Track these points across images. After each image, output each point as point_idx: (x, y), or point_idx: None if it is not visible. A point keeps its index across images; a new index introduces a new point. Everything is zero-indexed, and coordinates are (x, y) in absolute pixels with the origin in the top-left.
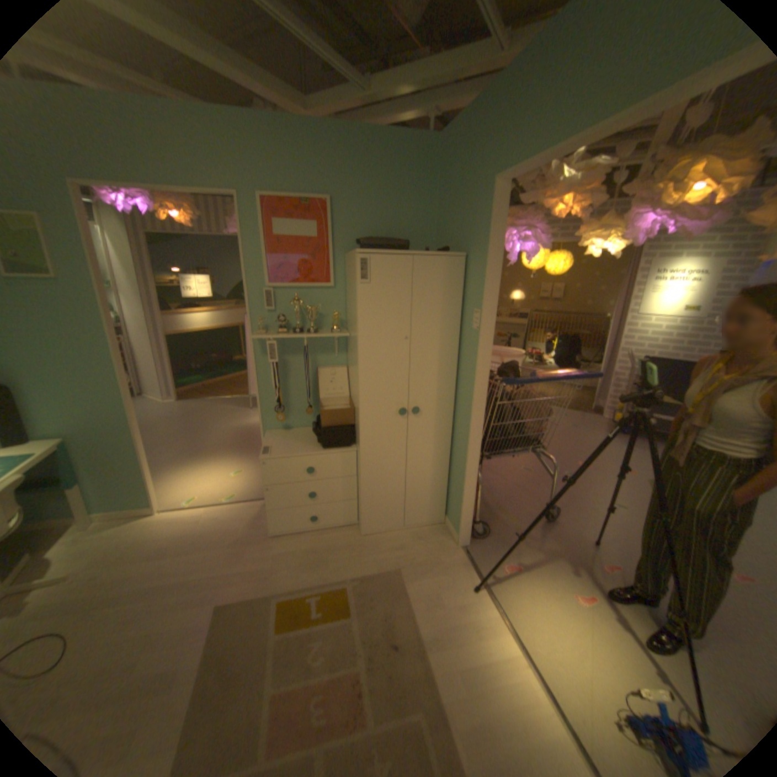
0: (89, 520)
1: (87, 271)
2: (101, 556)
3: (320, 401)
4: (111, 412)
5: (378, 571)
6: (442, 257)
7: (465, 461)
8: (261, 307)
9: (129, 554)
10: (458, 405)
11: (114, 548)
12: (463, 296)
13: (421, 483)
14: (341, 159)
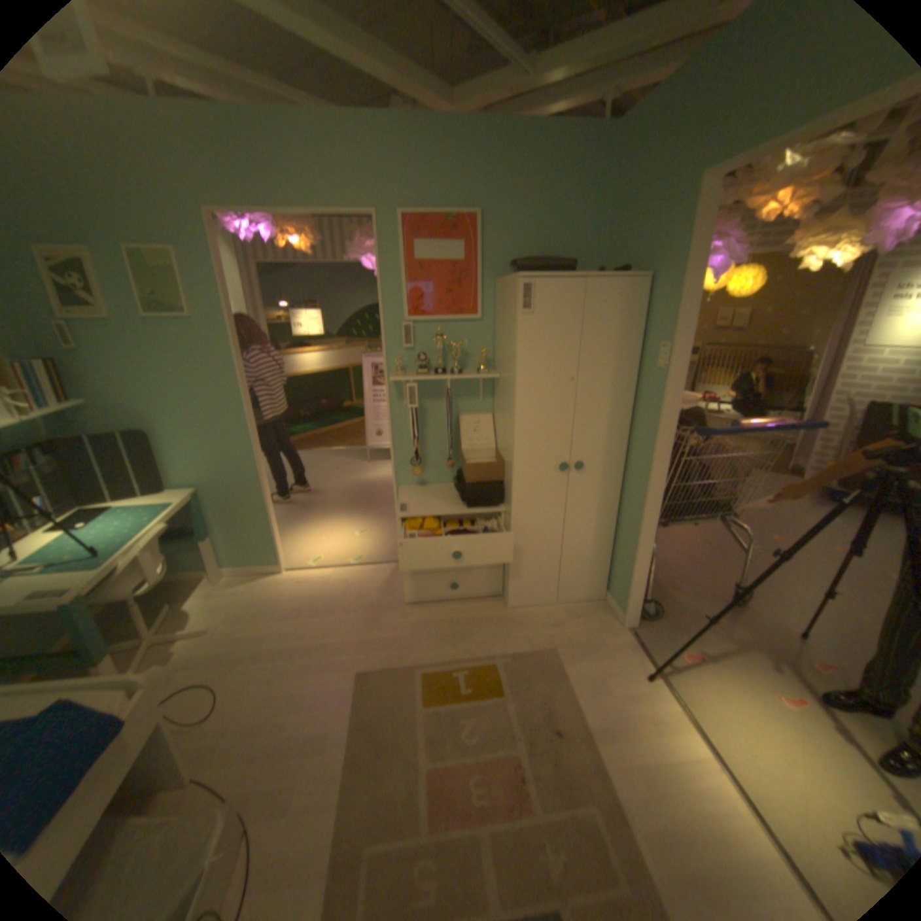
0: (219, 575)
1: (219, 309)
2: (235, 613)
3: (461, 453)
4: (240, 462)
5: (530, 649)
6: (621, 279)
7: (638, 527)
8: (398, 345)
9: (262, 613)
10: (631, 461)
11: (246, 605)
12: (645, 326)
13: (579, 552)
14: (494, 164)
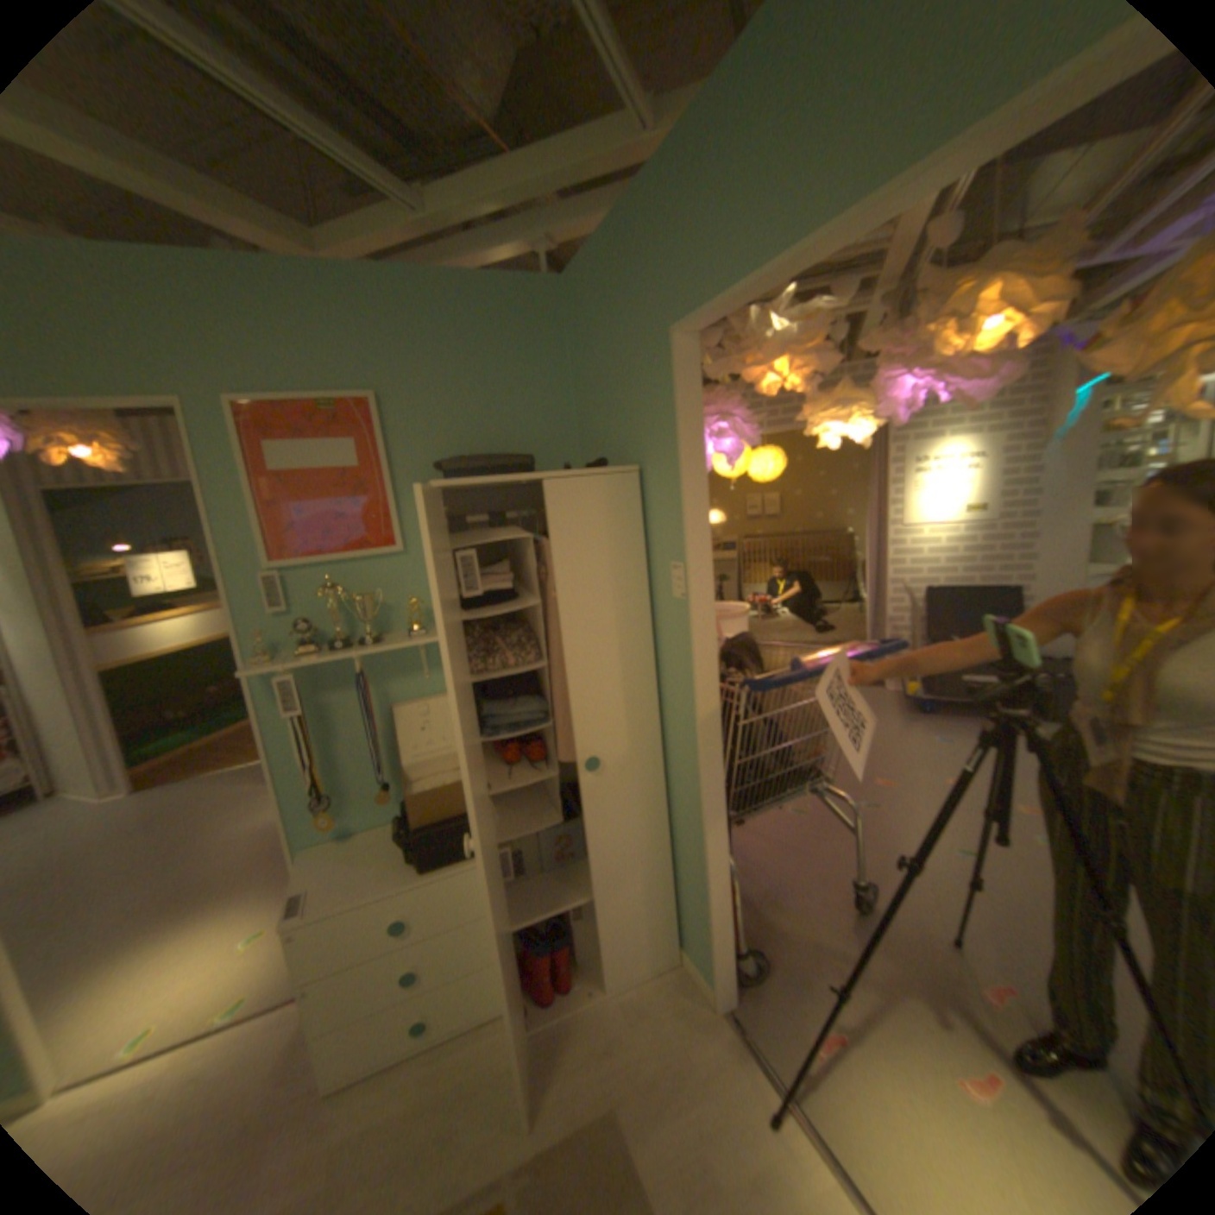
0: None
1: None
2: None
3: (404, 772)
4: None
5: (569, 1129)
6: (598, 477)
7: (703, 845)
8: (260, 608)
9: None
10: (672, 738)
11: None
12: (648, 540)
13: (626, 901)
14: (389, 327)
